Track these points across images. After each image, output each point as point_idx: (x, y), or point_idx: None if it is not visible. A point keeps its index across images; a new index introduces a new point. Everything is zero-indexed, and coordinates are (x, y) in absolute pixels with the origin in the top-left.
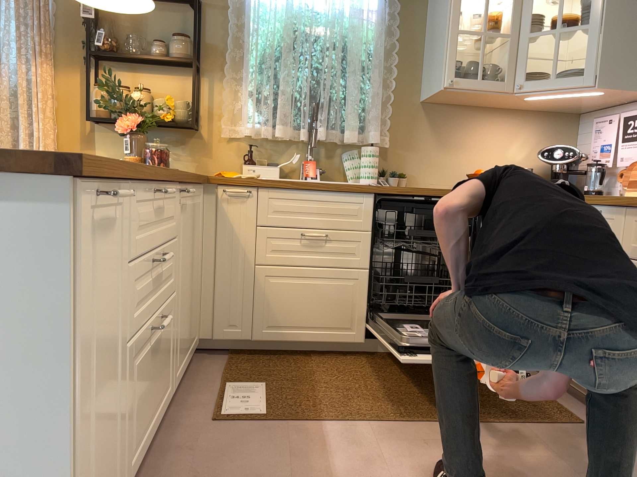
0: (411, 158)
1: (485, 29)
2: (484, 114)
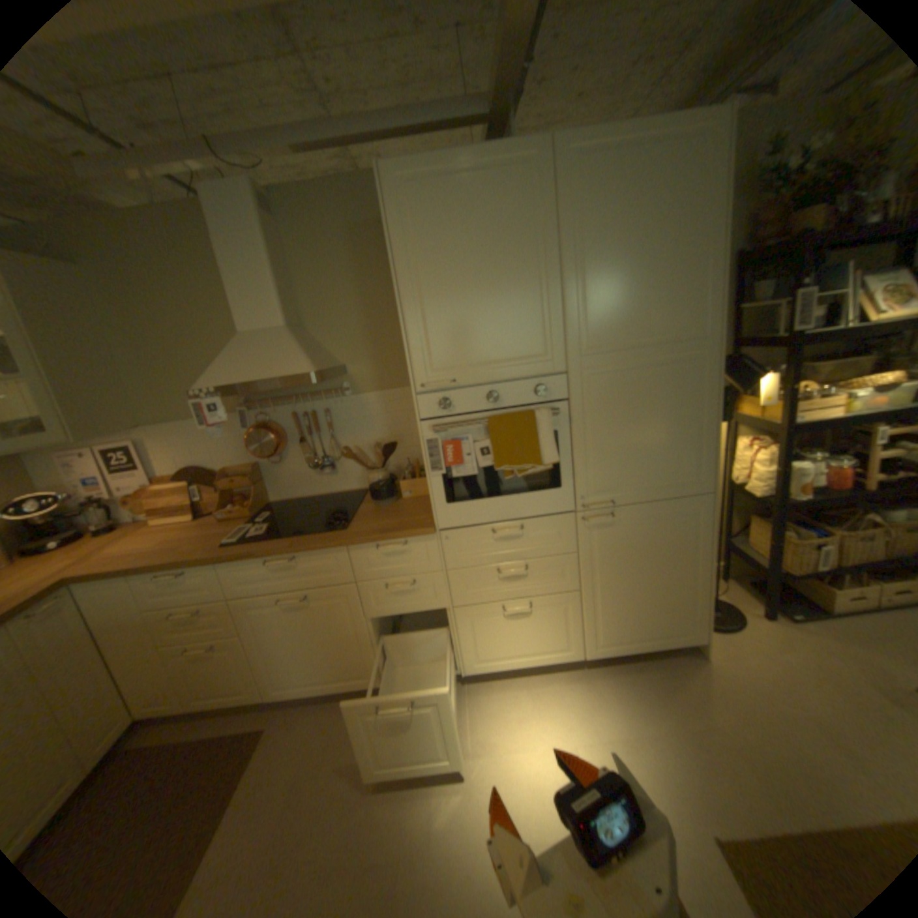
0: None
1: None
2: None
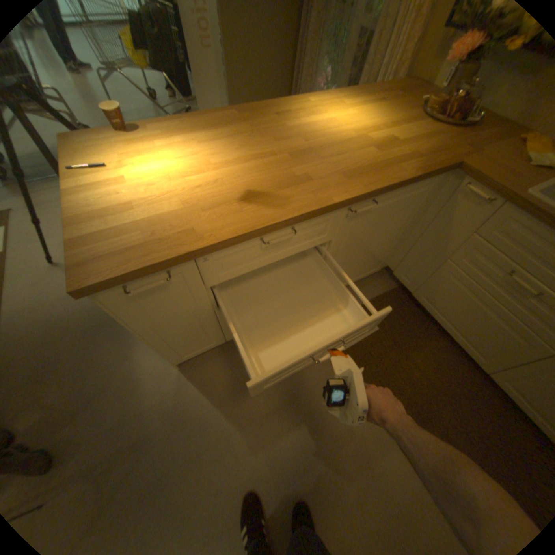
0: None
1: None
2: None
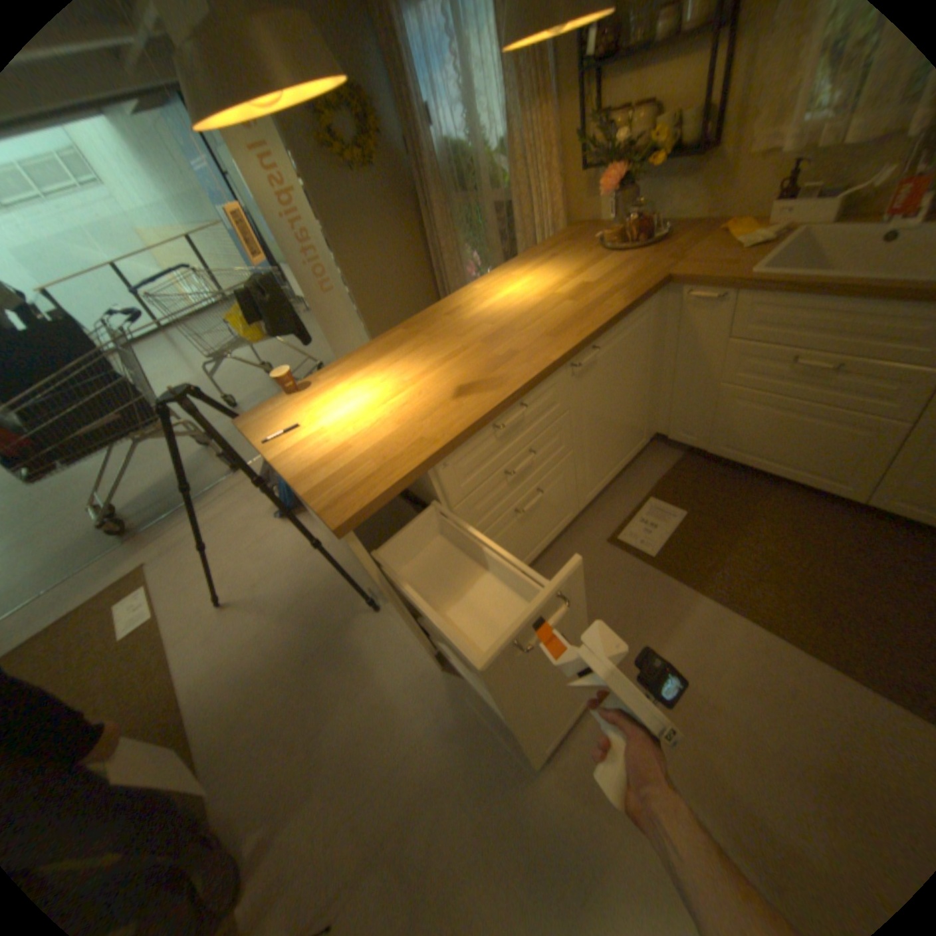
0: None
1: None
2: None
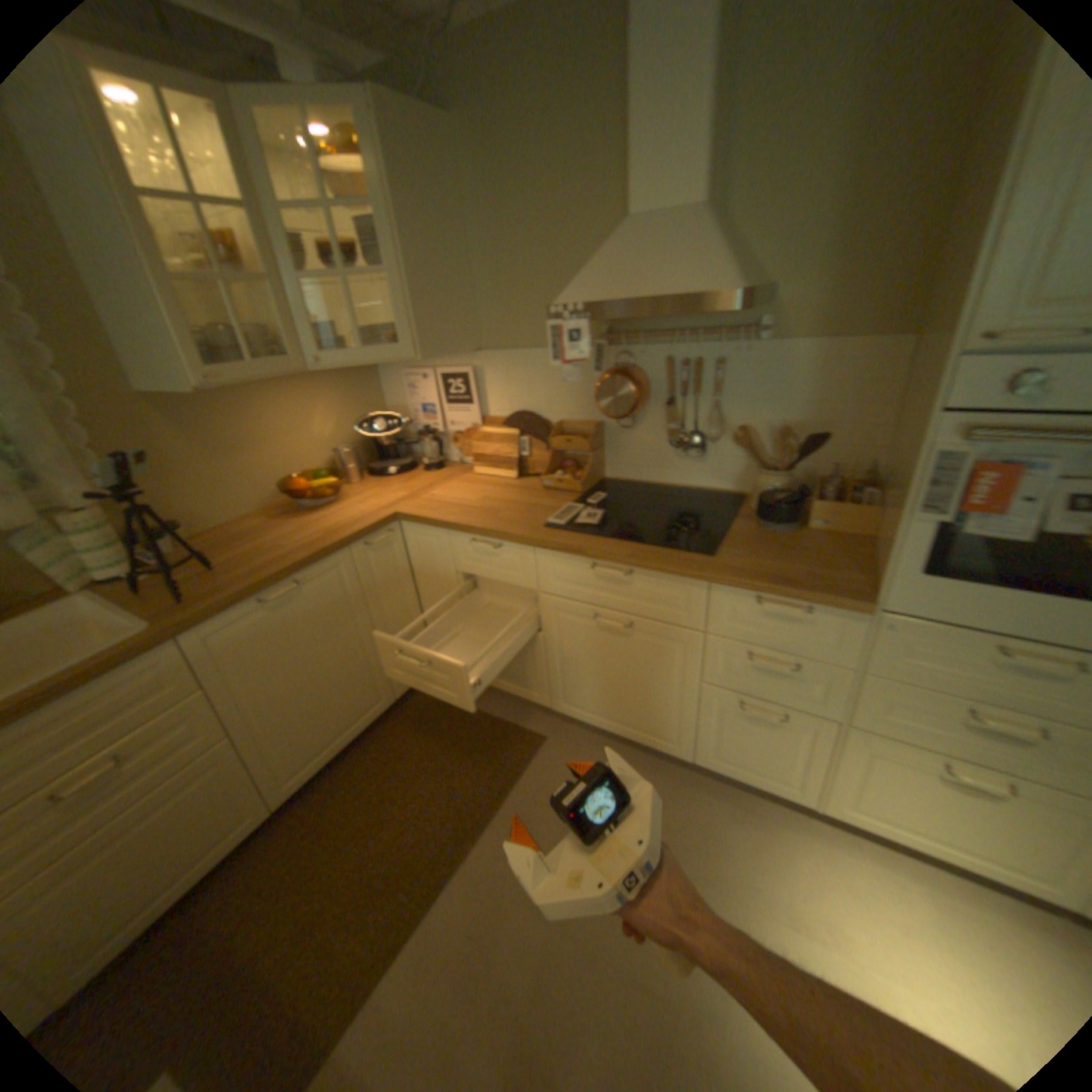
0: (170, 493)
1: (208, 254)
2: (259, 388)
